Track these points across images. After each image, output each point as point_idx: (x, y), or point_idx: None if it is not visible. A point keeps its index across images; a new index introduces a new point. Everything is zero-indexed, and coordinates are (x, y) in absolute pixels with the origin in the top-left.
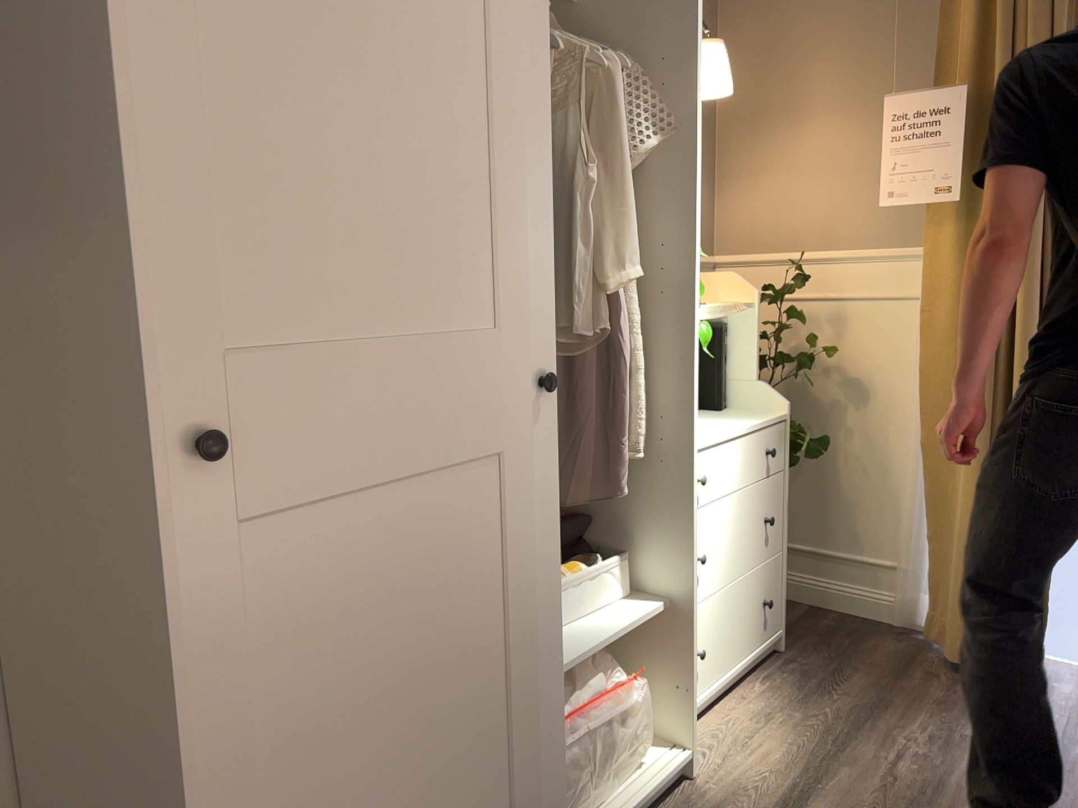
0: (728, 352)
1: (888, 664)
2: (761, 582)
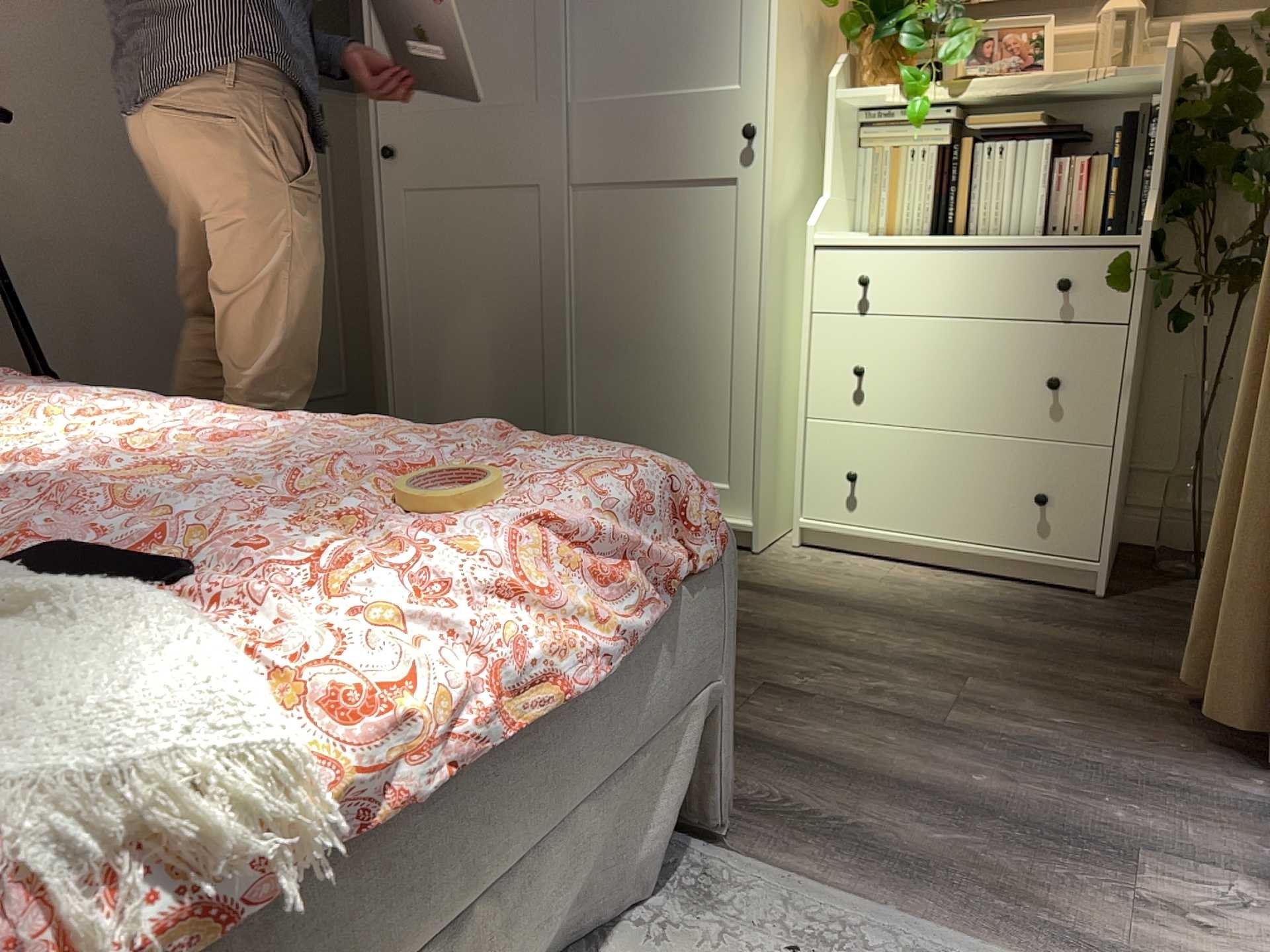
0: (1151, 149)
1: (1155, 661)
2: (1030, 464)
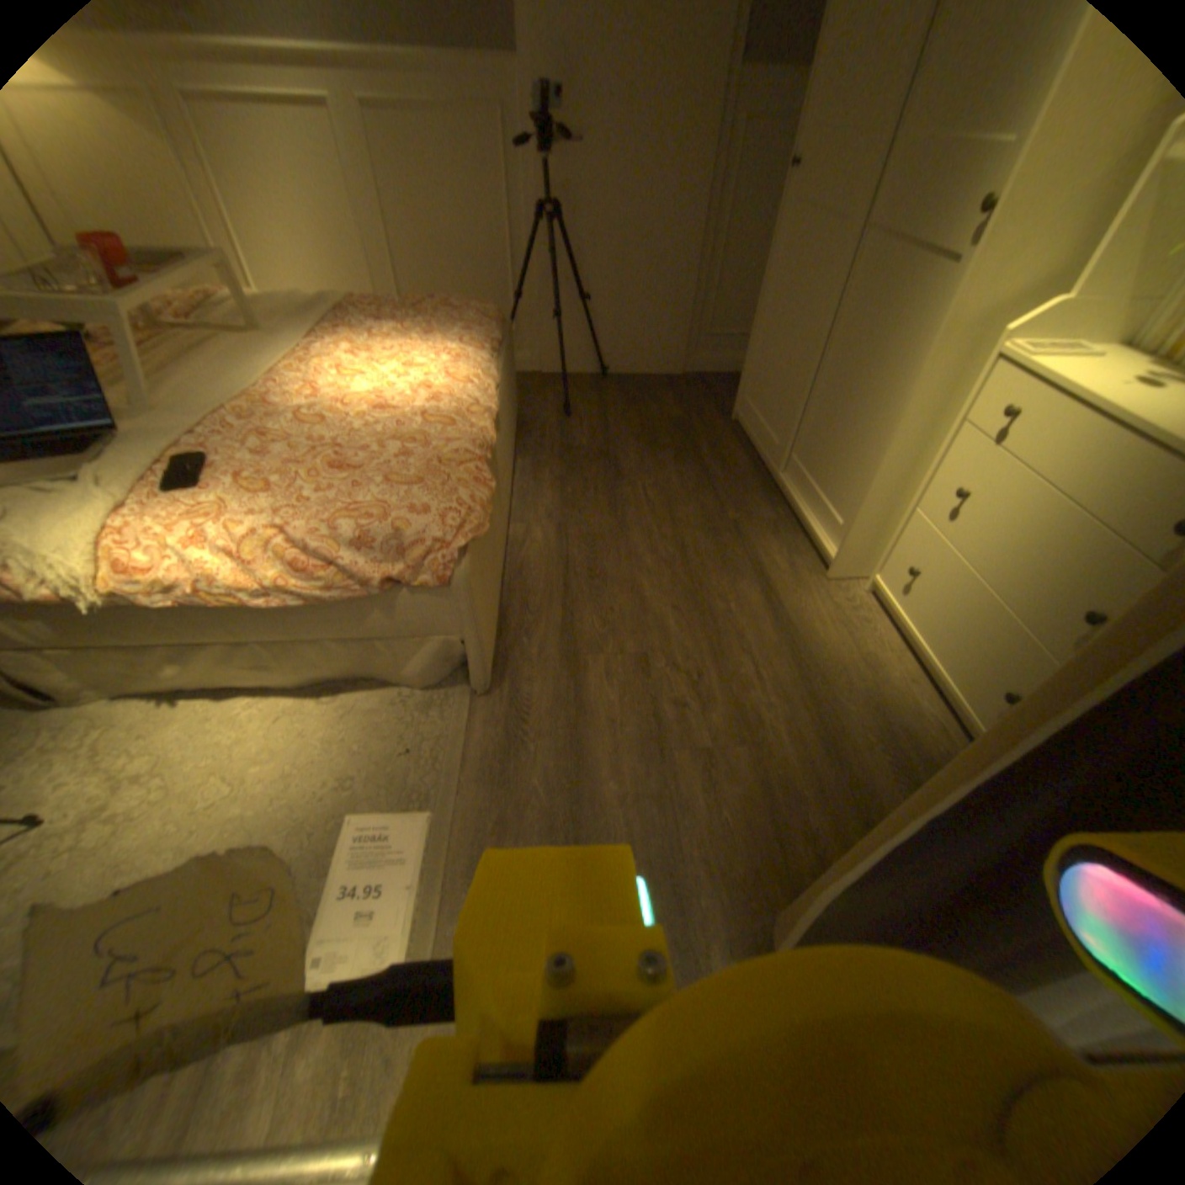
0: None
1: None
2: (1032, 664)
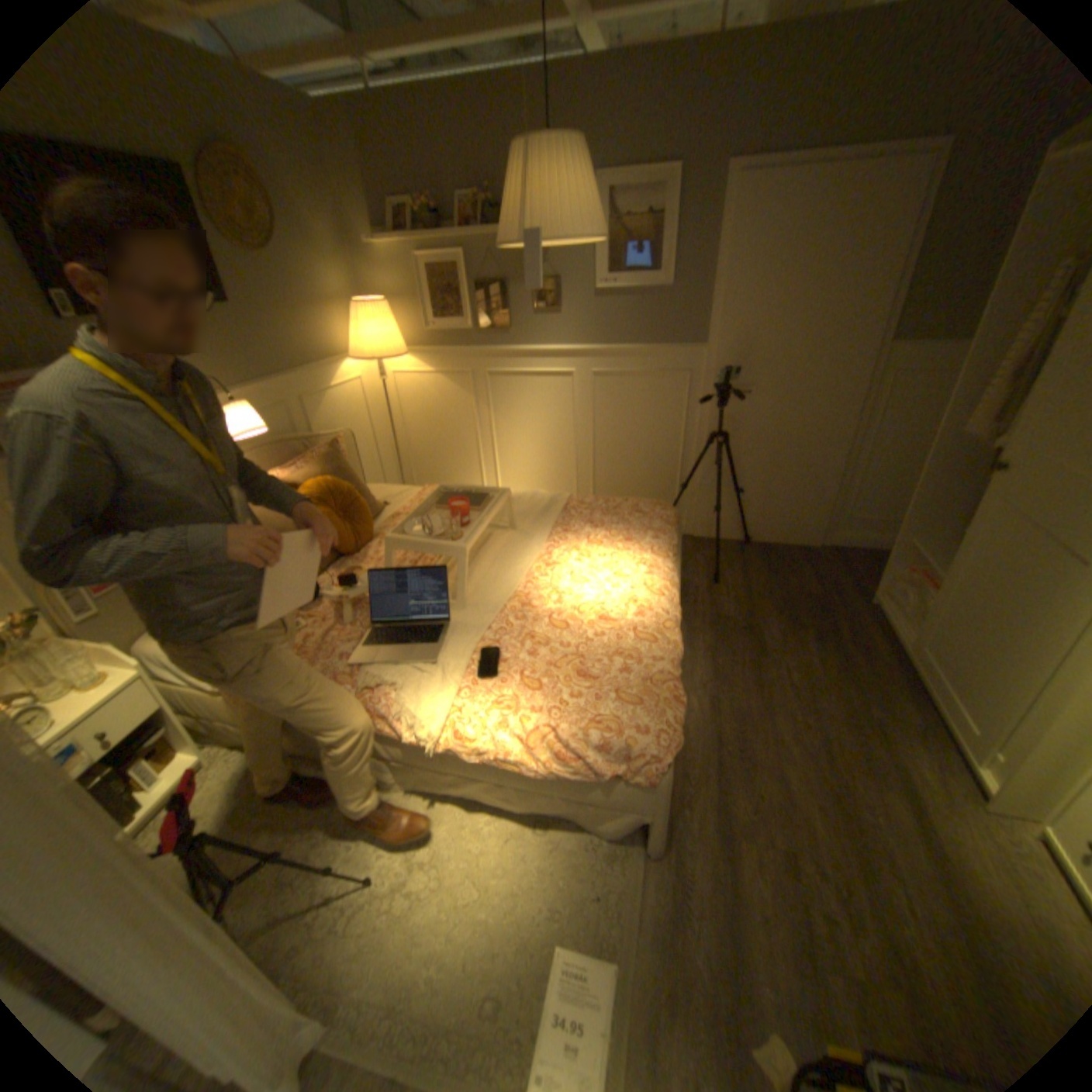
0: None
1: None
2: None
